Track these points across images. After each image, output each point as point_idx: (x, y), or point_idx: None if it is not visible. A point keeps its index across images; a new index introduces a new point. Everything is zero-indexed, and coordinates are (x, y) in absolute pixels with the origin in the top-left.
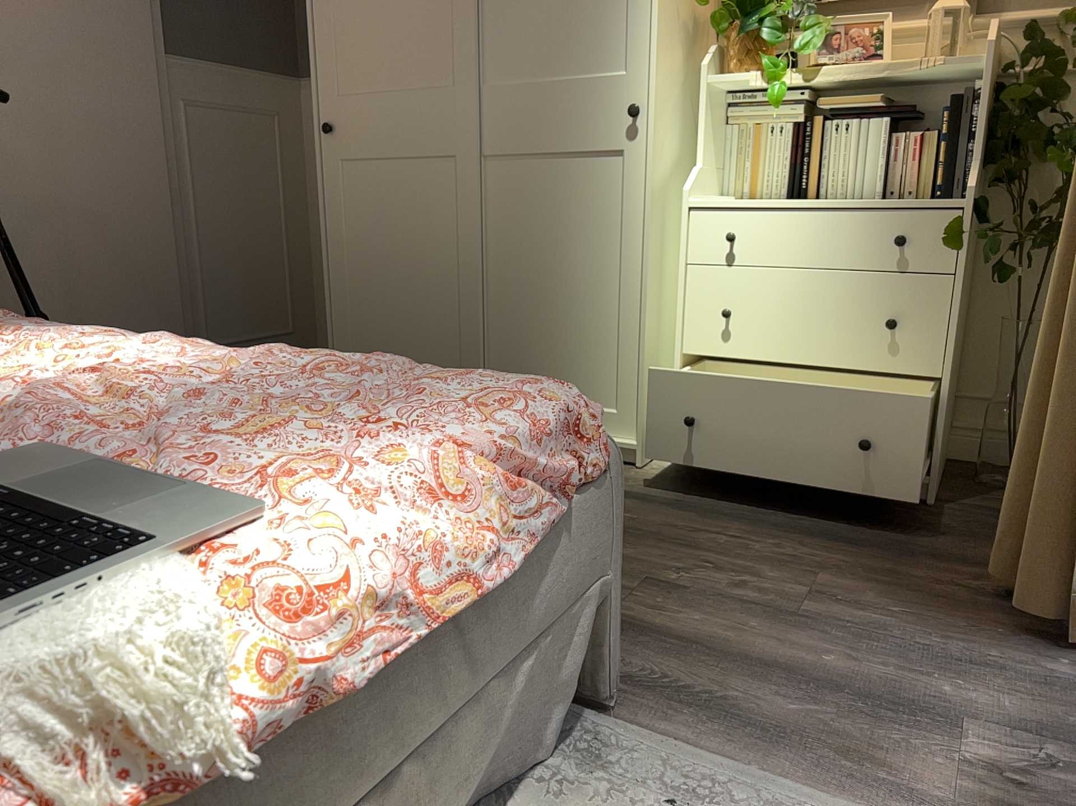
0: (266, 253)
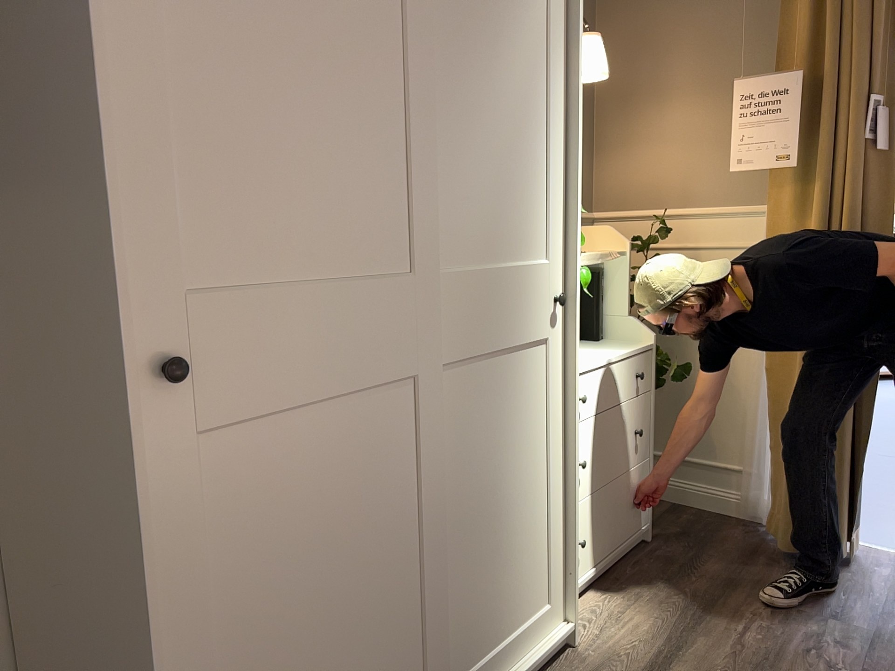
0: None
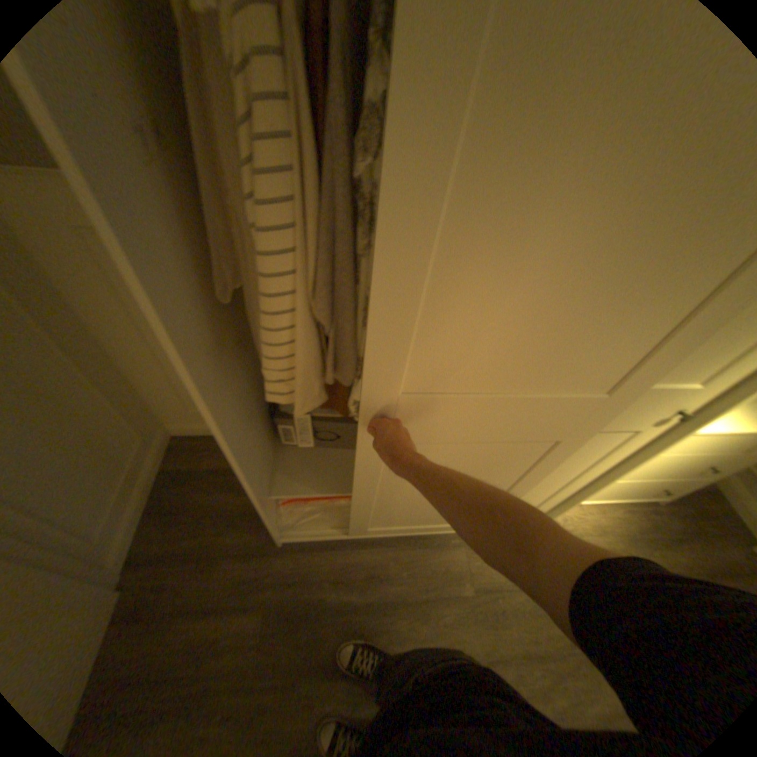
0: (82, 421)
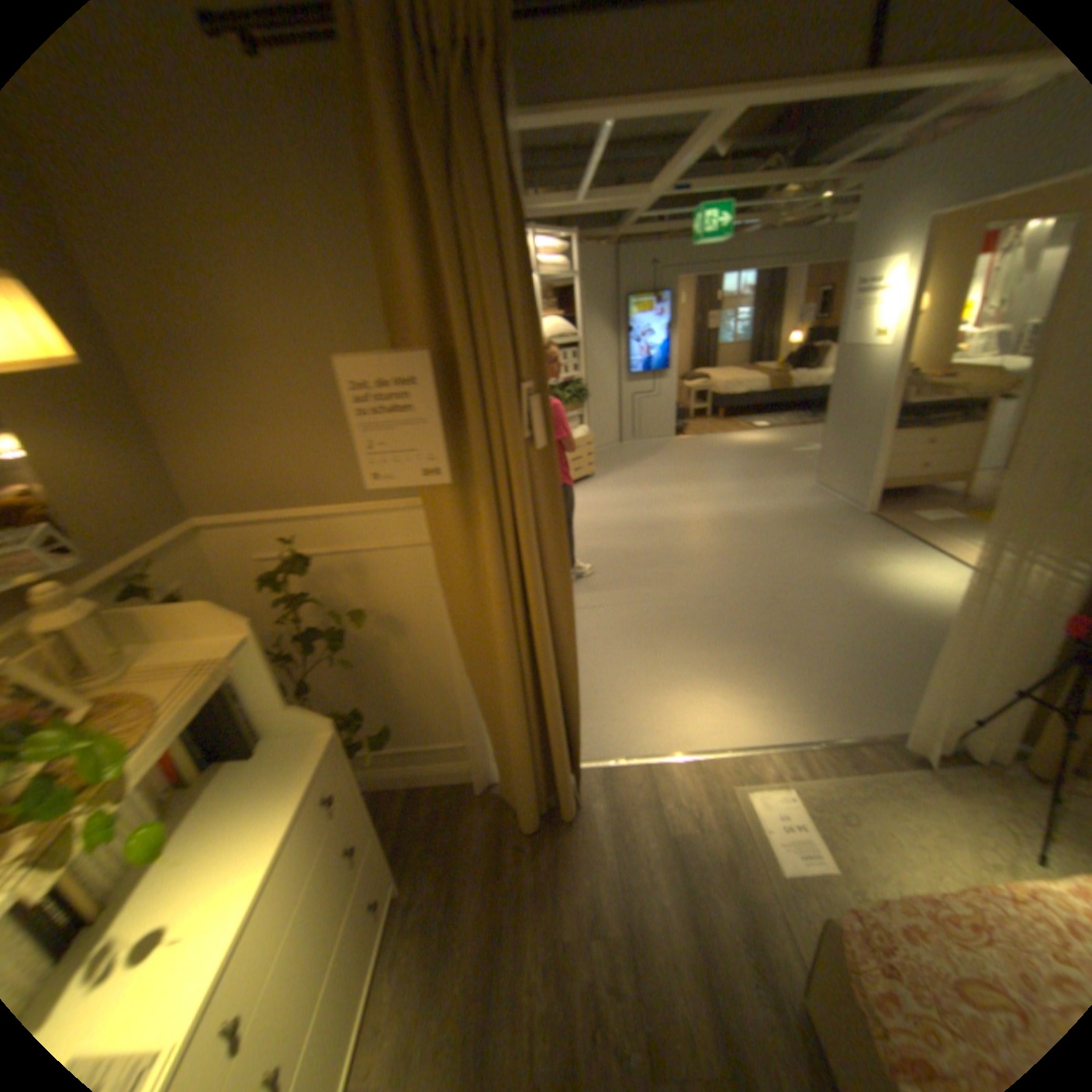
0: None
